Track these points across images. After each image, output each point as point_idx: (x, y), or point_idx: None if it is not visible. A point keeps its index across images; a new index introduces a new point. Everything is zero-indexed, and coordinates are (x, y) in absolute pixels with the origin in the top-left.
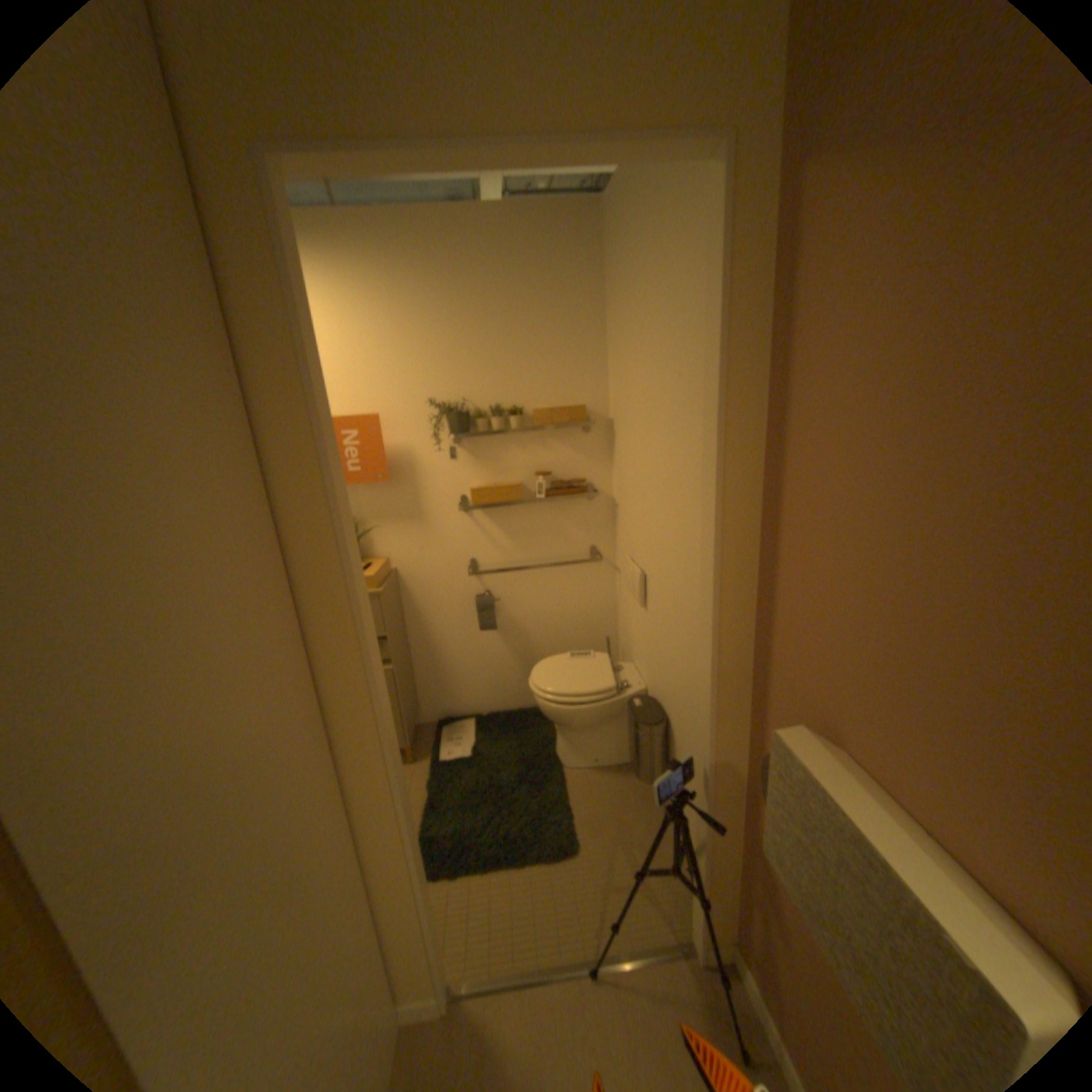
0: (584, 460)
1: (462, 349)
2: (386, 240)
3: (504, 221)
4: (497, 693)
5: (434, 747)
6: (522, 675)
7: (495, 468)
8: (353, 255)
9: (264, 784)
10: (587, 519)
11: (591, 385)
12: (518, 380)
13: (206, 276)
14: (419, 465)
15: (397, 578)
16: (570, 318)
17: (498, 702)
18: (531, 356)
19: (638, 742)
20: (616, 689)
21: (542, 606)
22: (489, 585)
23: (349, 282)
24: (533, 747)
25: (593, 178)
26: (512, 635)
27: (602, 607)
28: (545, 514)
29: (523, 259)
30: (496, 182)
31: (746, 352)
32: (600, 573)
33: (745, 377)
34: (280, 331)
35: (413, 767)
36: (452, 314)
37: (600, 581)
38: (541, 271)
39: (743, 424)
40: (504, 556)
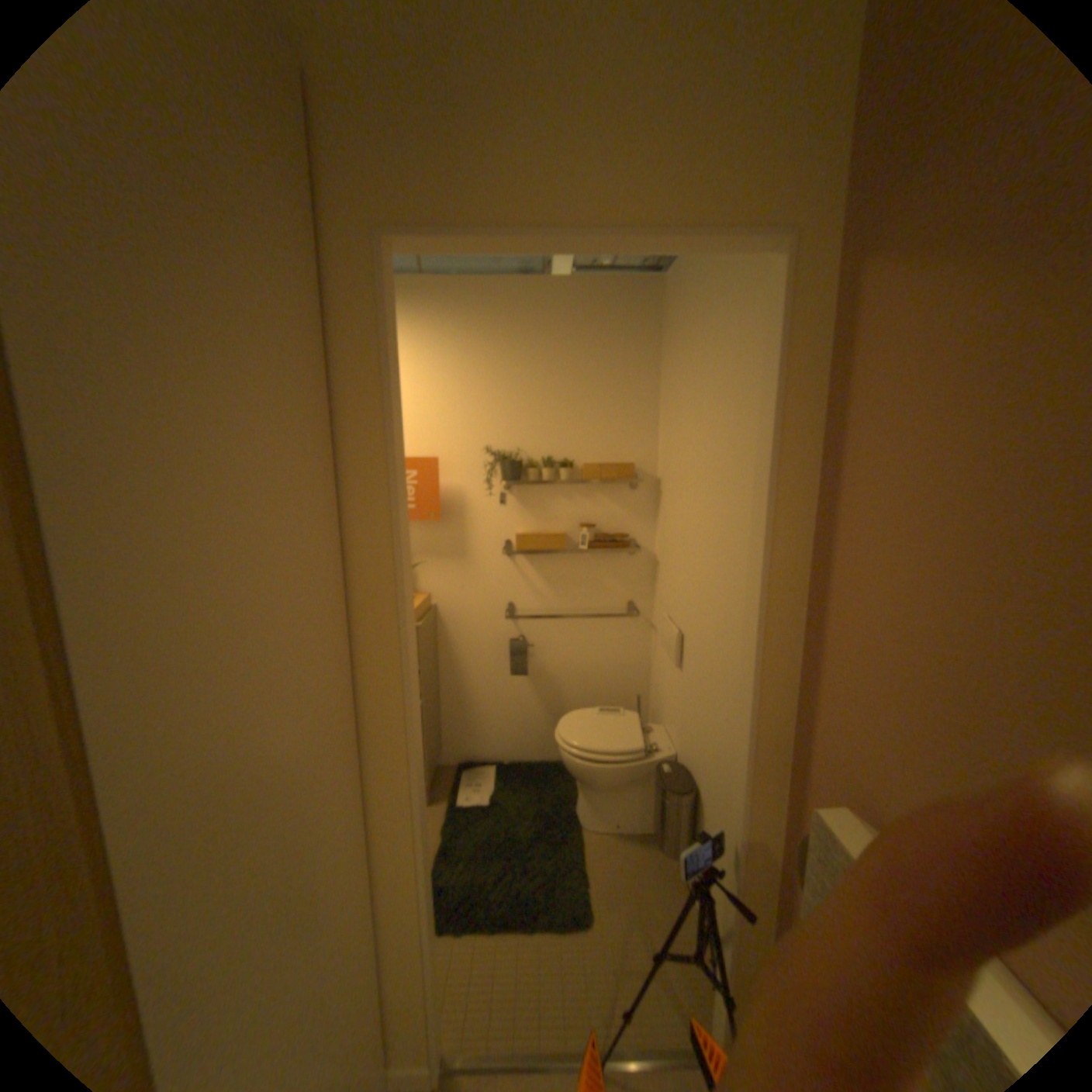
0: (629, 516)
1: (523, 404)
2: (465, 304)
3: (573, 292)
4: (522, 742)
5: (453, 790)
6: (548, 725)
7: (542, 516)
8: (434, 316)
9: (302, 798)
10: (628, 573)
11: (642, 445)
12: (572, 435)
13: (317, 330)
14: (471, 507)
15: (437, 614)
16: (627, 381)
17: (522, 751)
18: (587, 414)
19: (665, 811)
20: (645, 751)
21: (576, 656)
22: (525, 630)
23: (428, 338)
24: (554, 804)
25: (659, 259)
26: (543, 683)
27: (636, 664)
28: (586, 564)
29: (588, 327)
30: (569, 259)
31: (802, 425)
32: (637, 629)
33: (800, 448)
34: (372, 380)
35: (430, 808)
36: (517, 371)
37: (637, 638)
38: (604, 338)
39: (796, 493)
40: (543, 602)
